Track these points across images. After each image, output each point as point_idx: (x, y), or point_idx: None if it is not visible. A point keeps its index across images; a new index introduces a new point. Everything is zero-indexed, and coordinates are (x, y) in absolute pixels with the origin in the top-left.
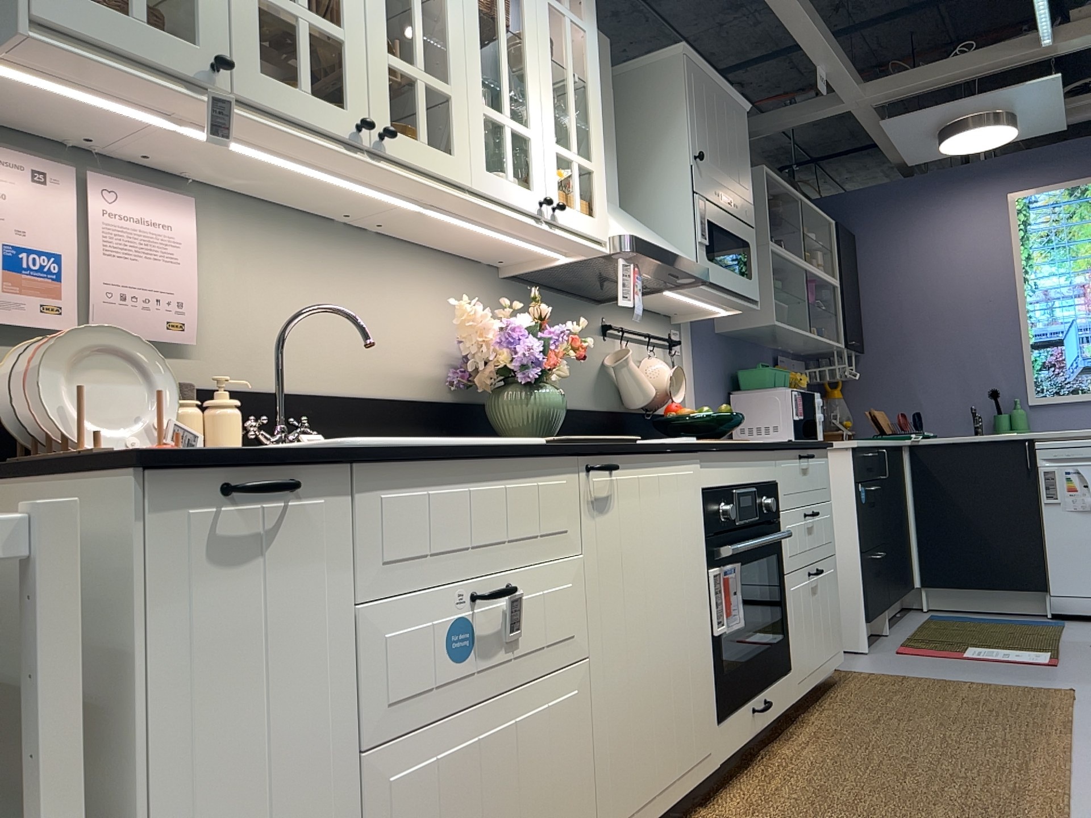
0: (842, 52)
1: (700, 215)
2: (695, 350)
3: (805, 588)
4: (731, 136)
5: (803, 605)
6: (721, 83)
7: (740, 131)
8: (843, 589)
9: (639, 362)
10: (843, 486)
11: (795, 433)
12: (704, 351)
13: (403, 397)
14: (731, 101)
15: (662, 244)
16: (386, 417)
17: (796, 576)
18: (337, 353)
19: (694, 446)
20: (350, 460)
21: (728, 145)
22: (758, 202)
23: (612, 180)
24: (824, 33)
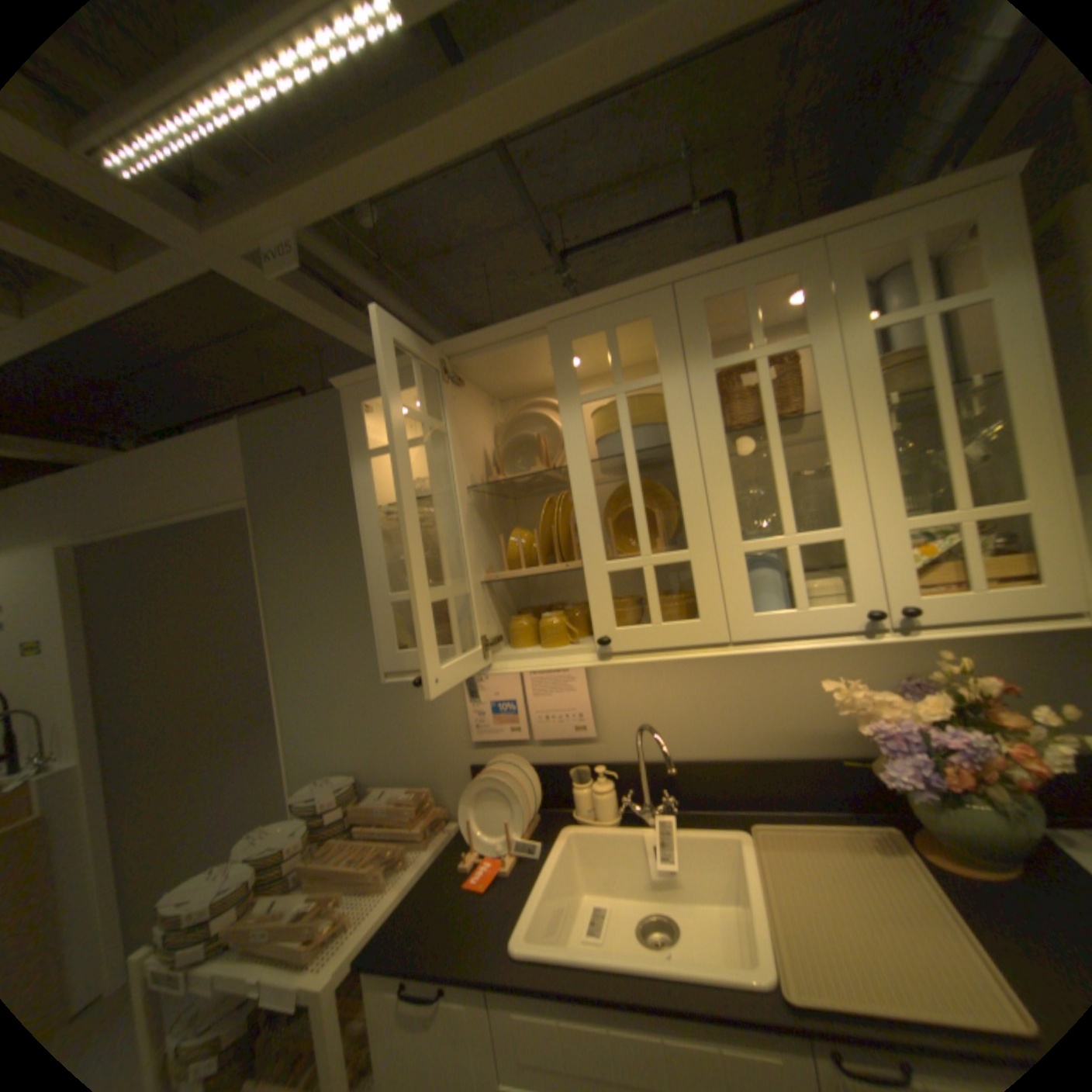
0: None
1: None
2: None
3: None
4: None
5: None
6: None
7: None
8: None
9: None
10: None
11: None
12: None
13: (806, 758)
14: None
15: None
16: (782, 779)
17: None
18: (721, 726)
19: None
20: (479, 992)
21: None
22: None
23: None
24: None
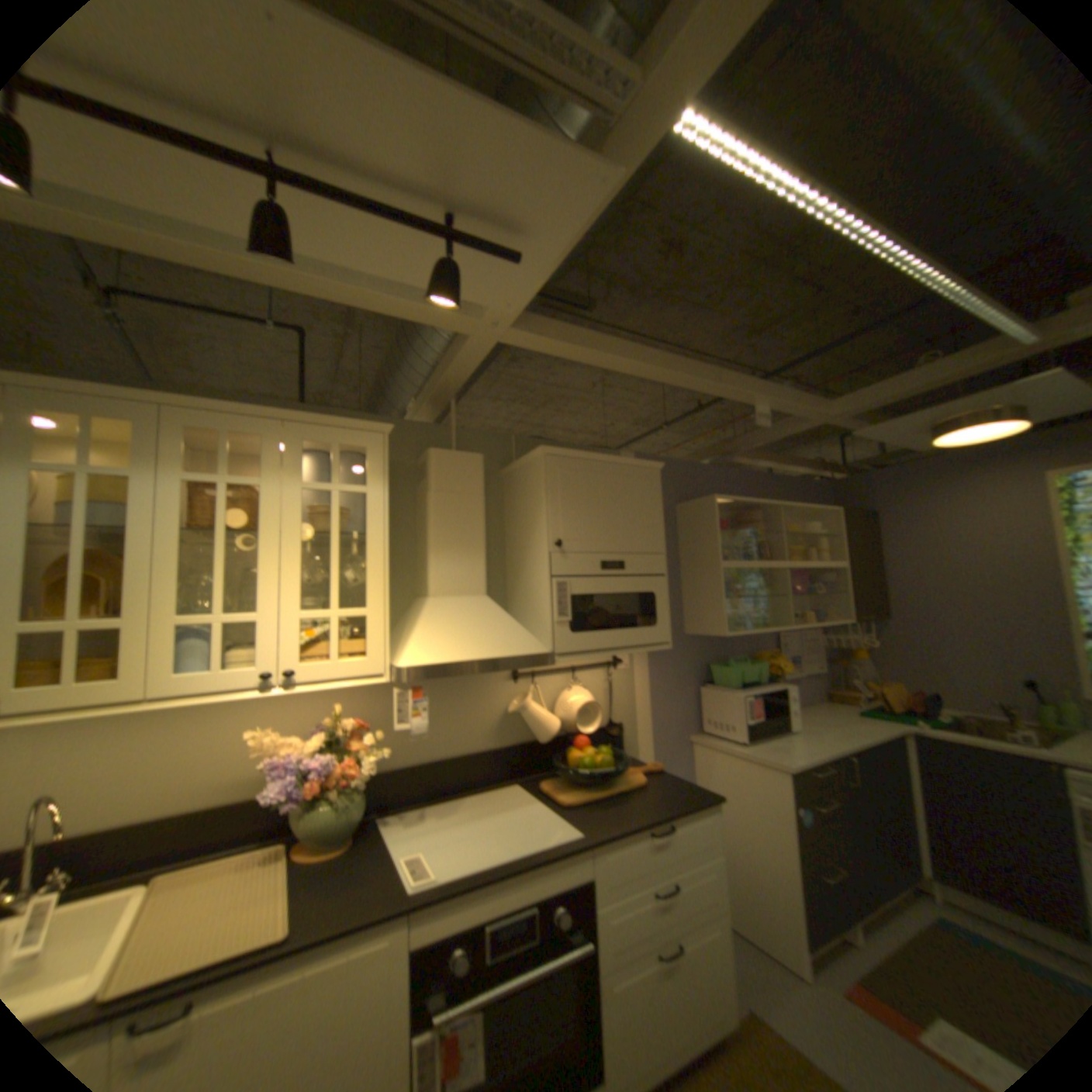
0: (781, 387)
1: (558, 597)
2: (648, 659)
3: (646, 982)
4: (624, 503)
5: (638, 1004)
6: (609, 460)
7: (642, 493)
8: (787, 911)
9: (560, 693)
10: (784, 809)
11: (751, 738)
12: (663, 657)
13: (229, 803)
14: (628, 470)
15: (484, 647)
16: (202, 827)
17: (628, 975)
18: (150, 788)
19: (384, 922)
20: None
21: (618, 514)
22: (711, 526)
23: (474, 575)
24: (742, 382)
